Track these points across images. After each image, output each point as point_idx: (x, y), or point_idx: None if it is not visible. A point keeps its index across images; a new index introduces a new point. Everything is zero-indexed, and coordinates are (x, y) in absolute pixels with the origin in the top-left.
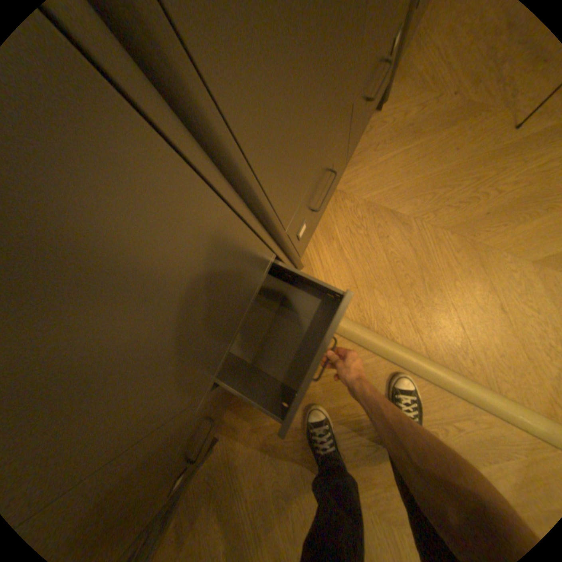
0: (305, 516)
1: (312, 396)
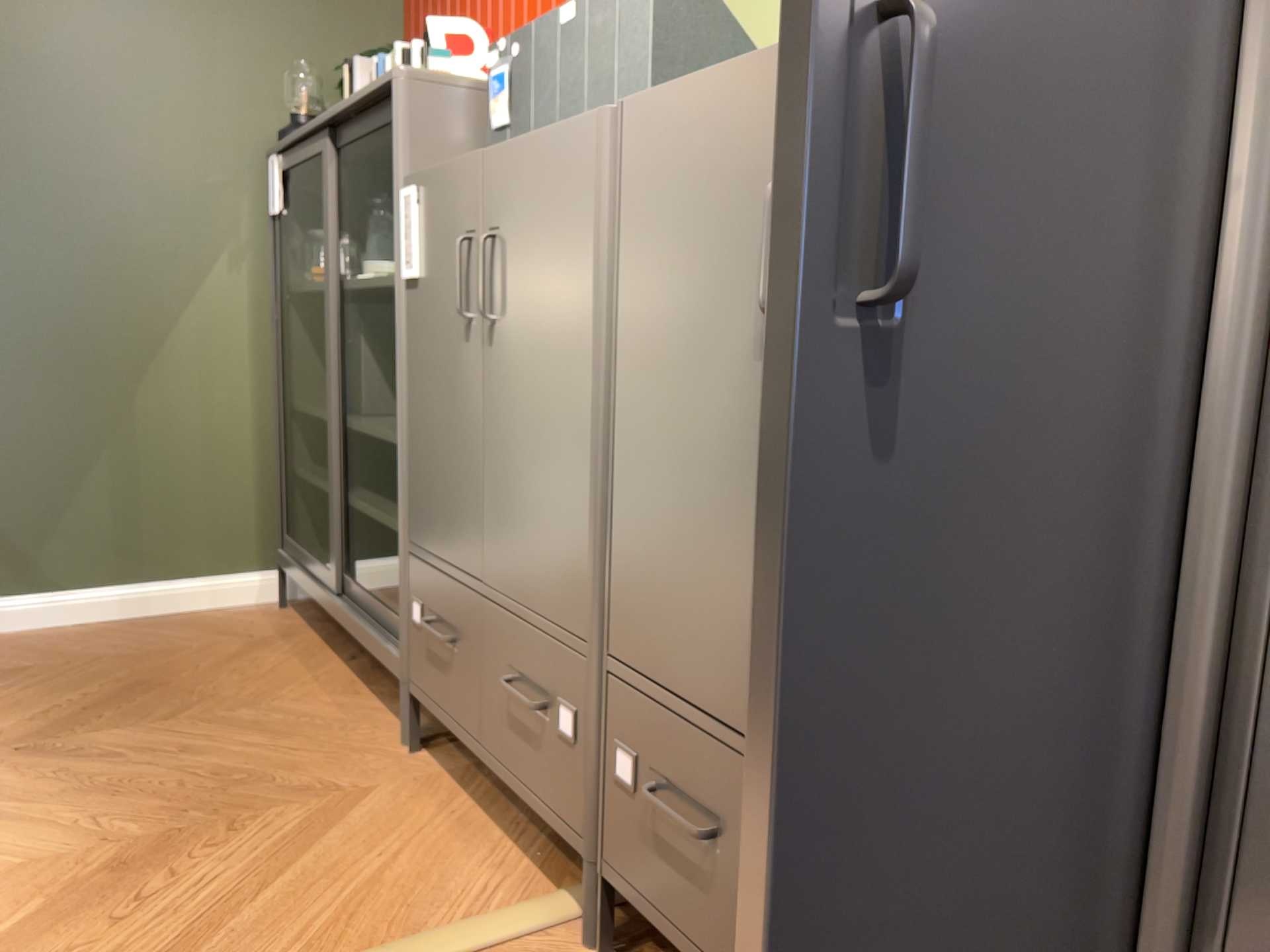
0: (187, 791)
1: (327, 867)
